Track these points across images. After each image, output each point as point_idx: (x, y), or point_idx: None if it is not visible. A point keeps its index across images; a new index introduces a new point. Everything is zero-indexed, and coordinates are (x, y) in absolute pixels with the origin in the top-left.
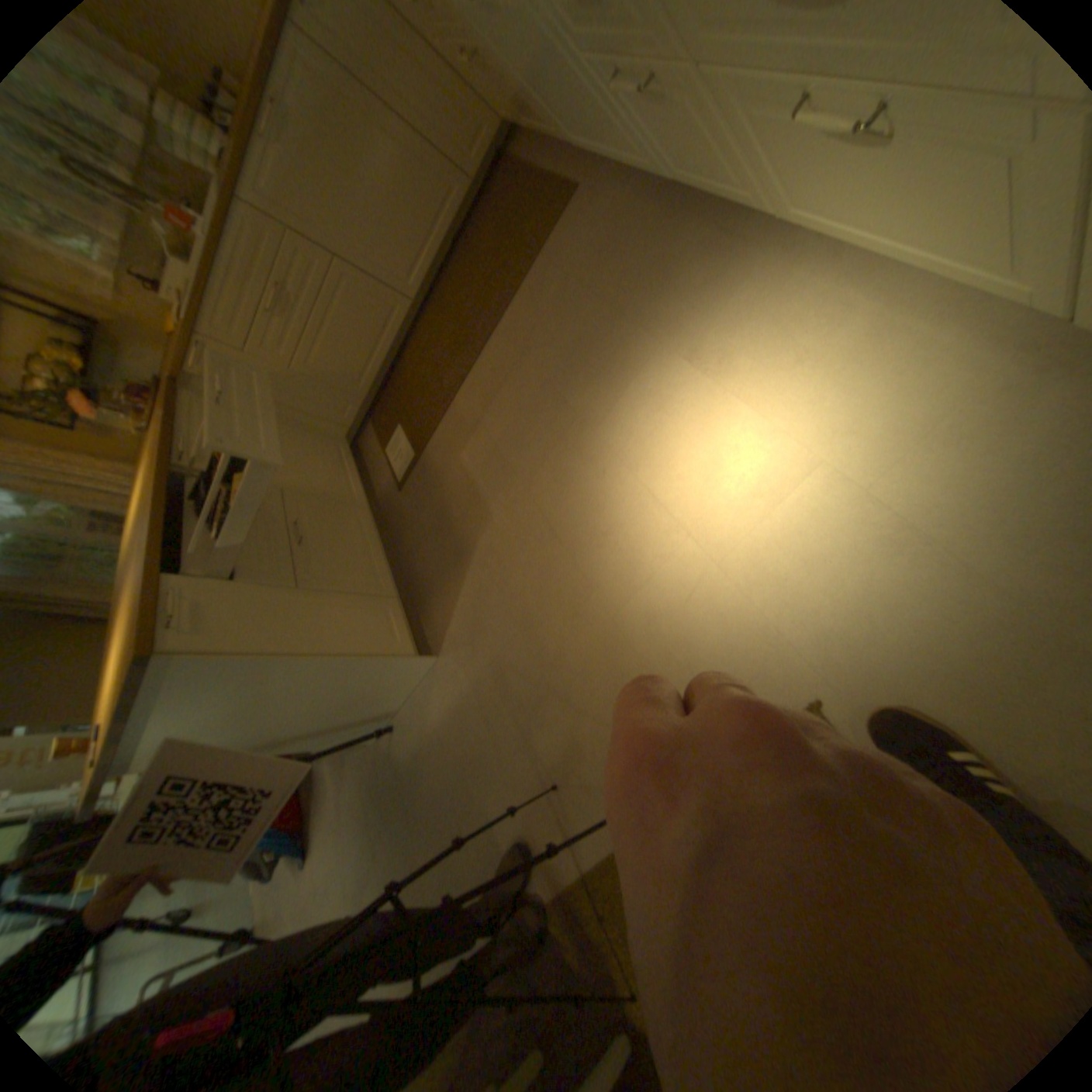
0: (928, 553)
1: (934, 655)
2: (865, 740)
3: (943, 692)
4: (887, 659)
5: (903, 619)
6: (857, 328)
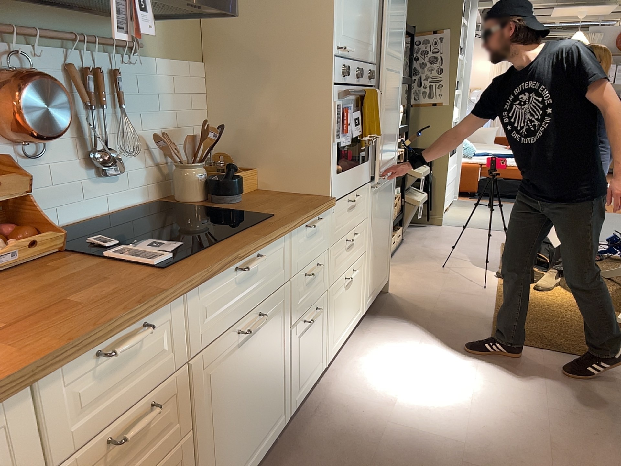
0: (428, 334)
1: (452, 328)
2: (486, 331)
3: (459, 325)
4: (462, 333)
5: (449, 333)
6: (364, 359)
